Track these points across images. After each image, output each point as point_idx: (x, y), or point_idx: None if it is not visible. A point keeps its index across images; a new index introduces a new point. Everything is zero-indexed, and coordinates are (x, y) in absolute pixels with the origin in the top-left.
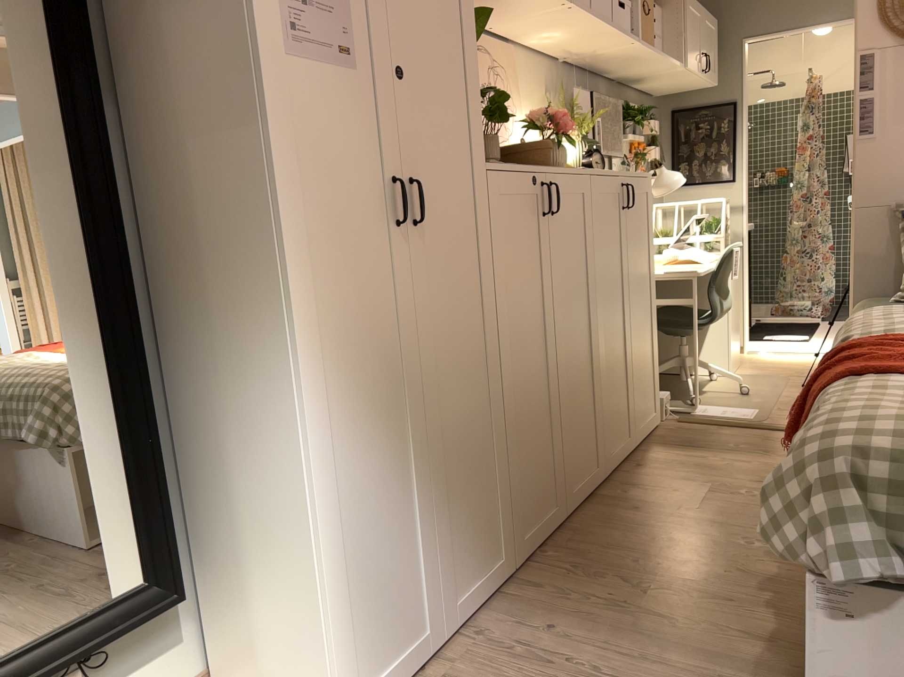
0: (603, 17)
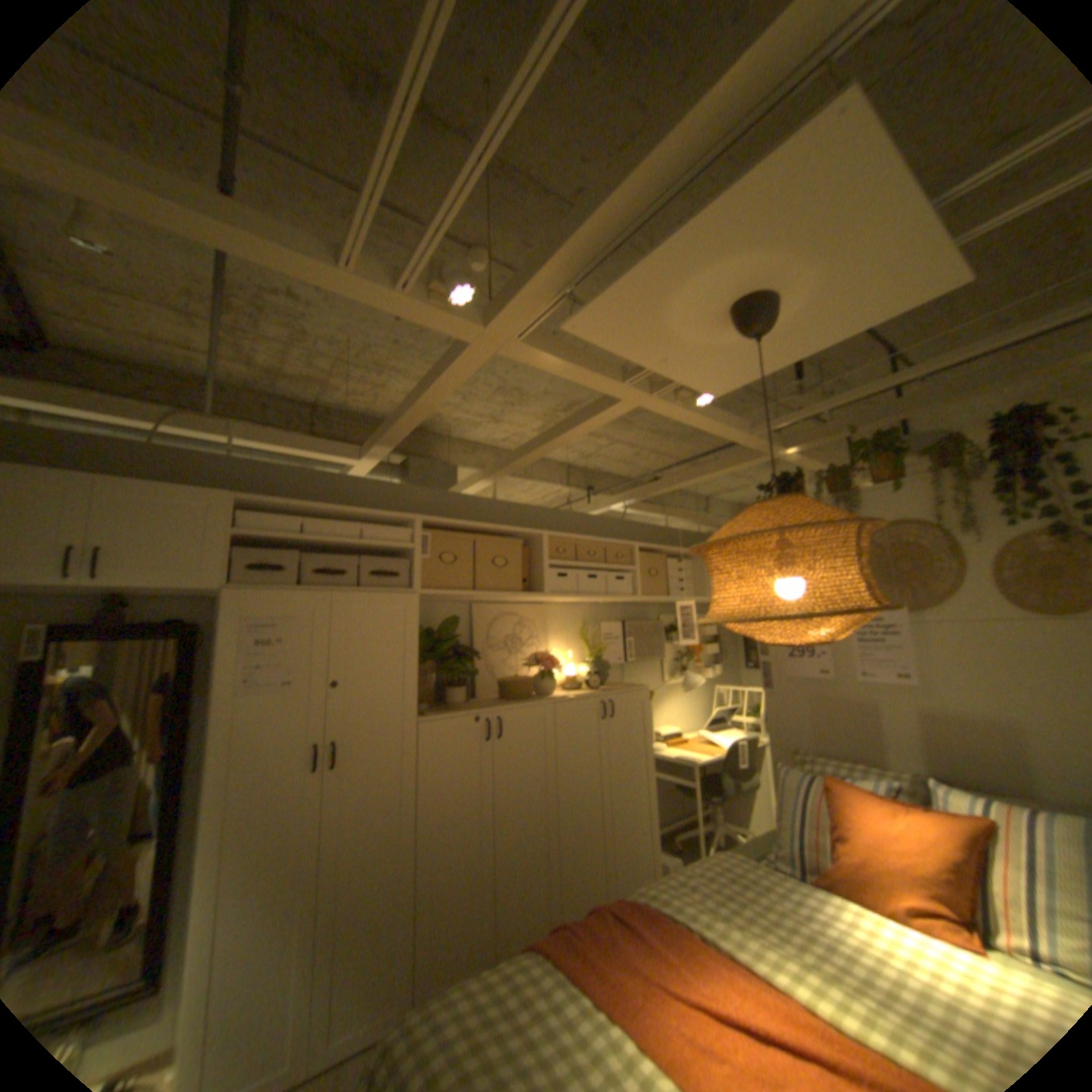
0: (585, 594)
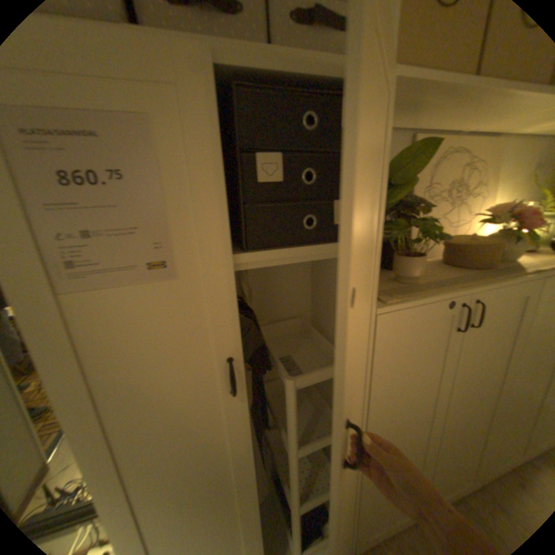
0: None
